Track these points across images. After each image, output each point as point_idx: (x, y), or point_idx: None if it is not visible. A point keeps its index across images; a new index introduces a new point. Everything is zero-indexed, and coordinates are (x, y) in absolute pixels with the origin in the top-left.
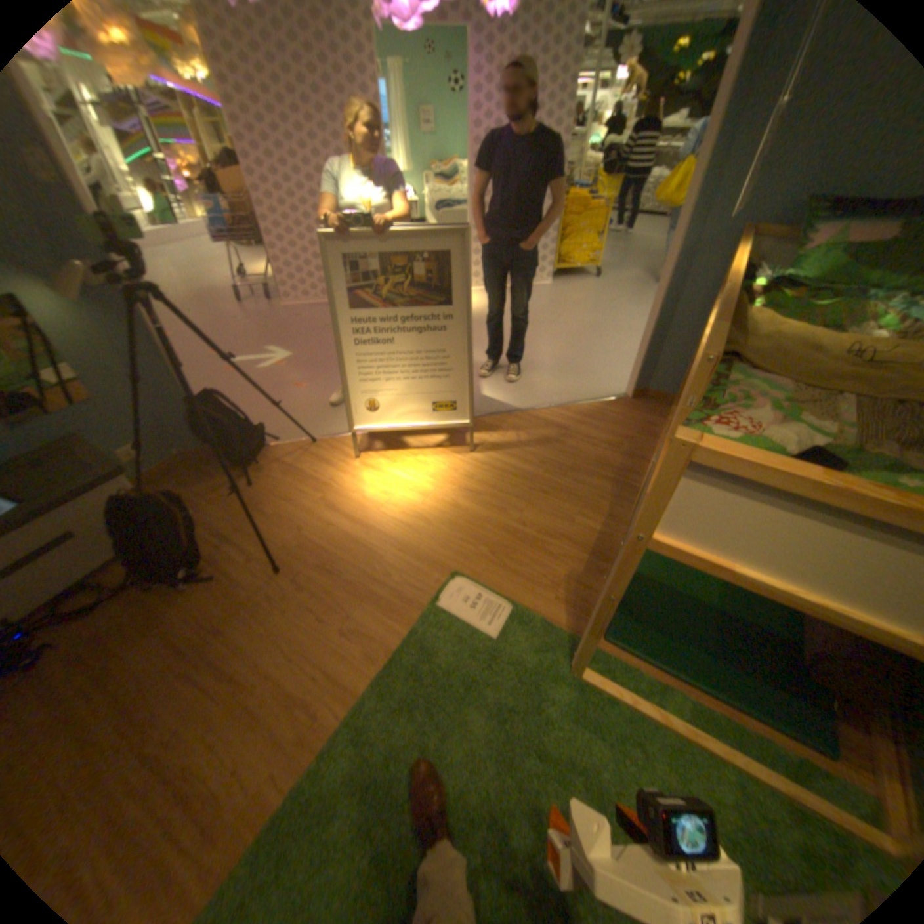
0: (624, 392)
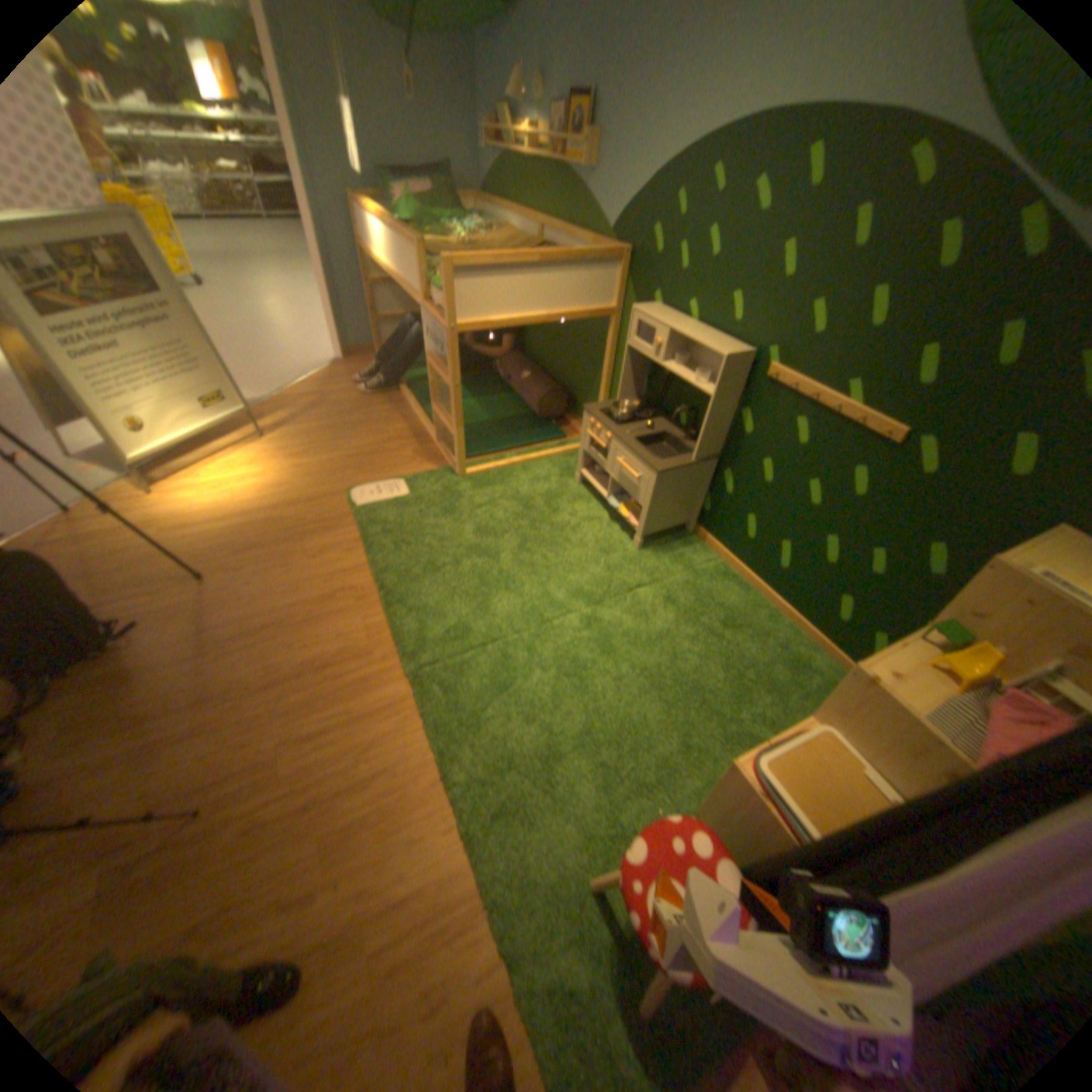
0: (332, 357)
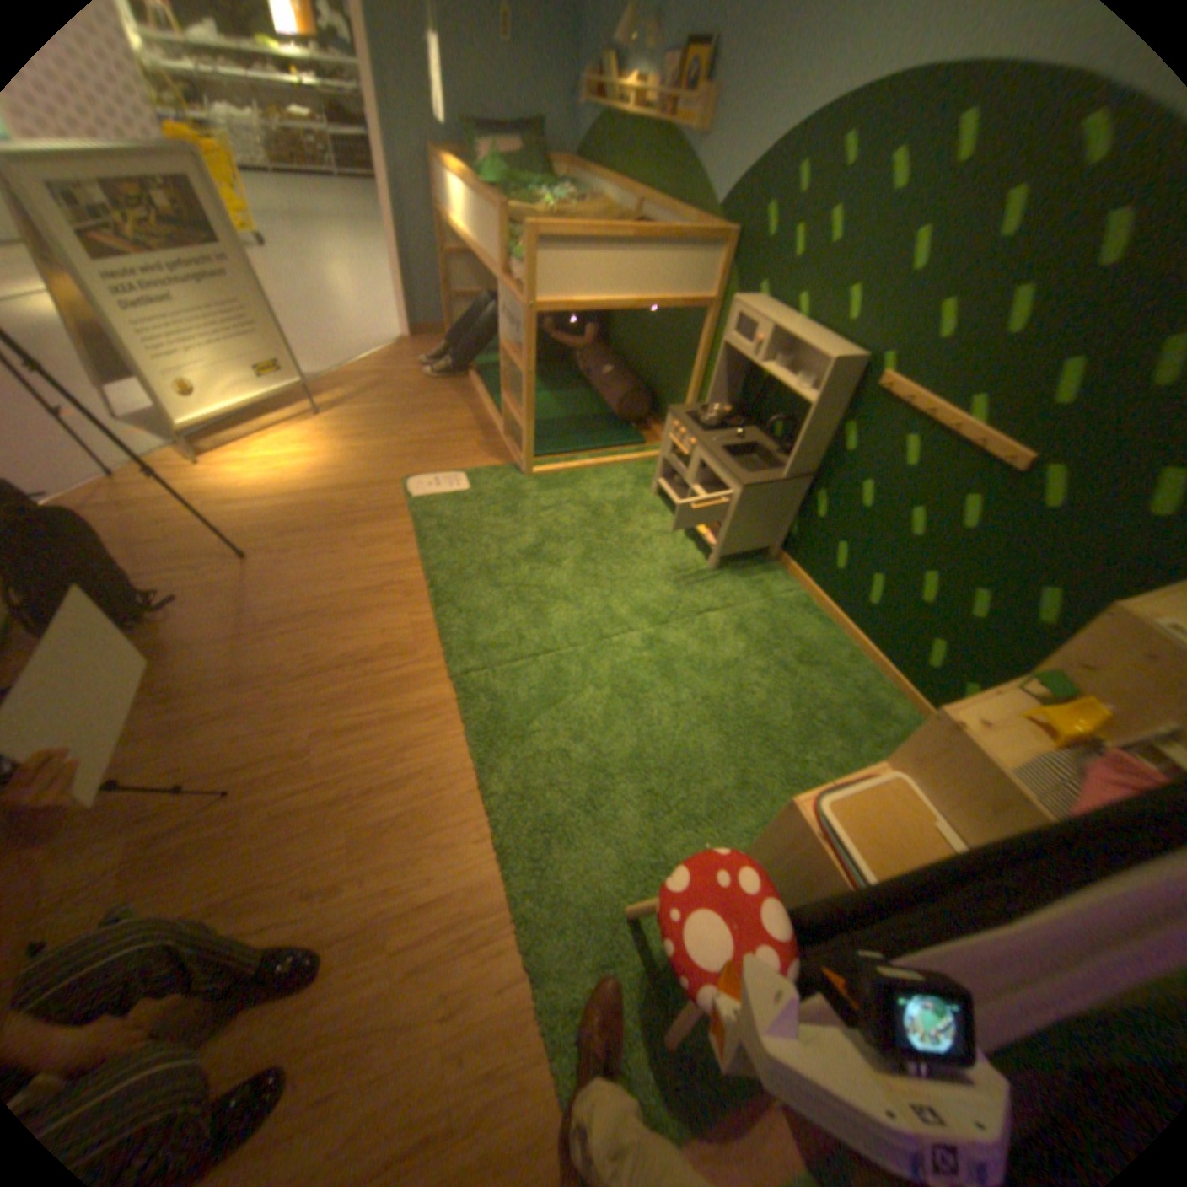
0: (399, 336)
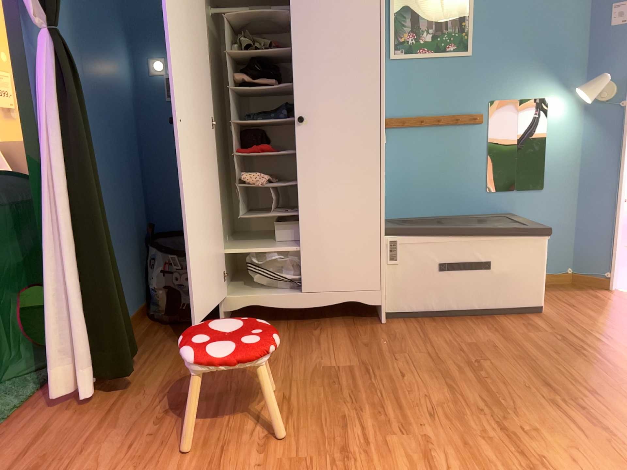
0: None
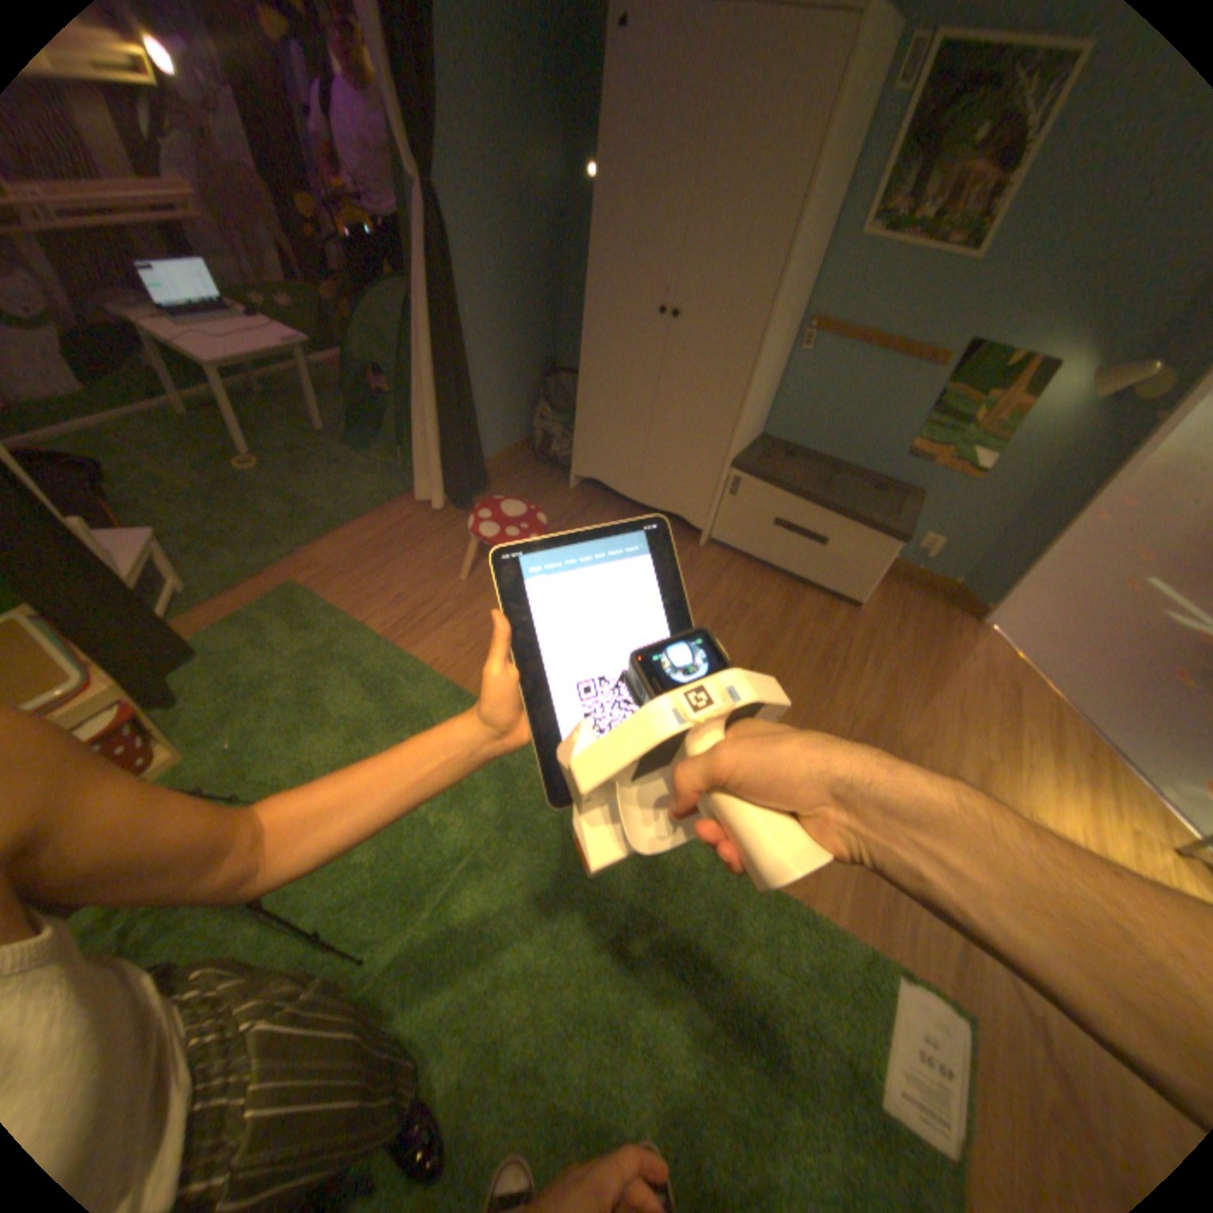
0: None
